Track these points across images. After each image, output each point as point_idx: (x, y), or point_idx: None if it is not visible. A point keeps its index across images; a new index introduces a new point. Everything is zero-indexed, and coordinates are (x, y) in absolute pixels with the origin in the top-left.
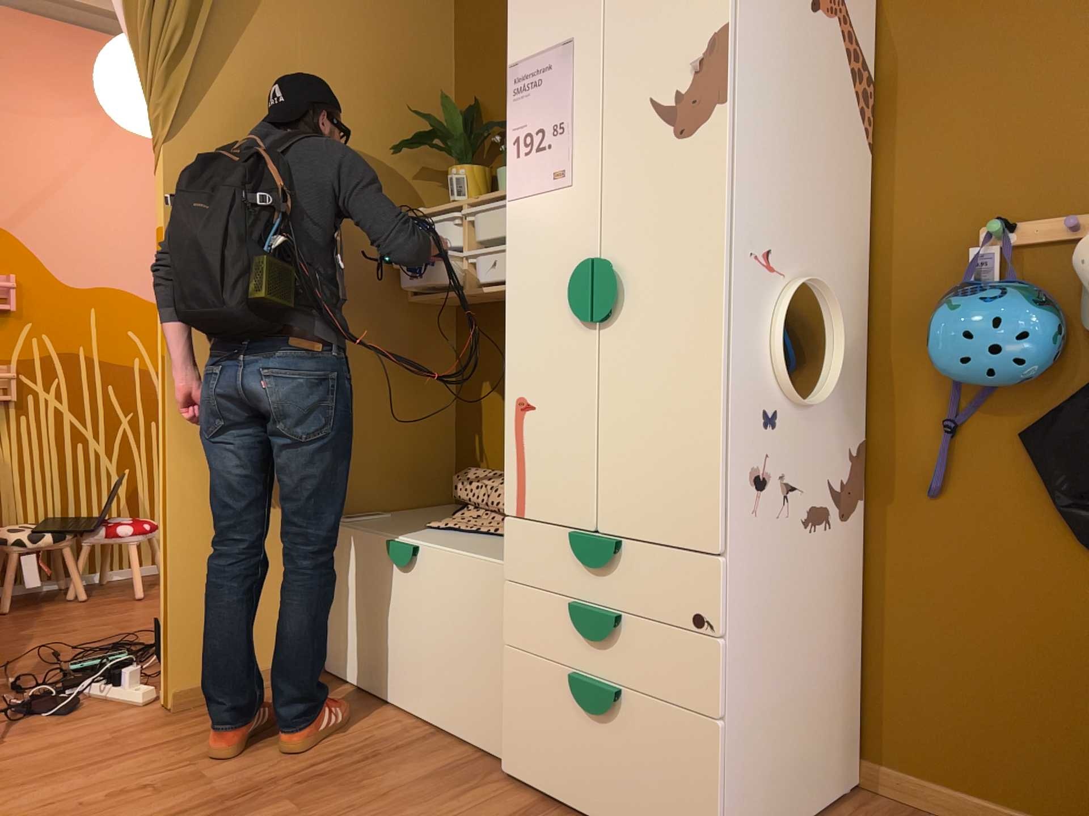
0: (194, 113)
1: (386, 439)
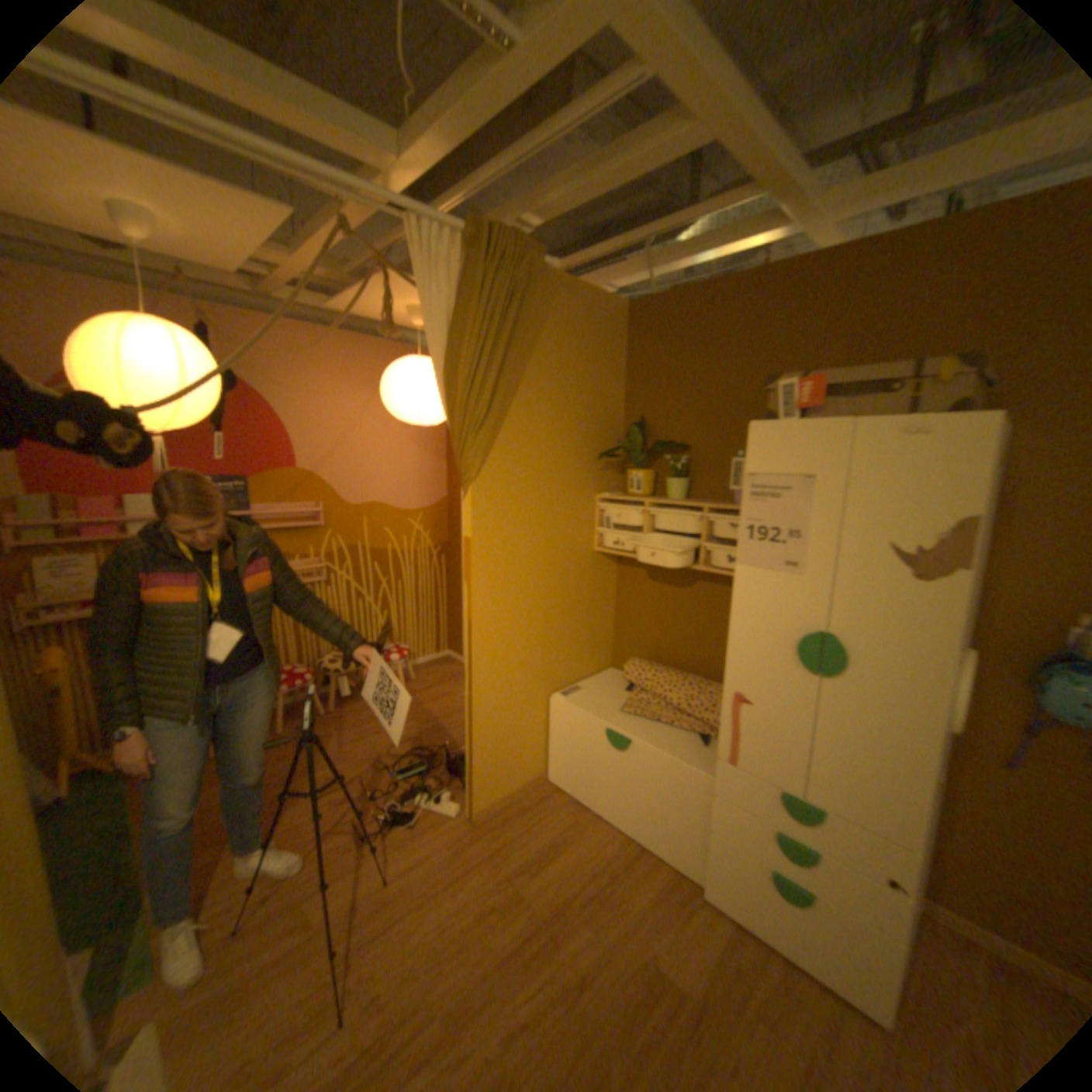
0: (487, 460)
1: (581, 639)
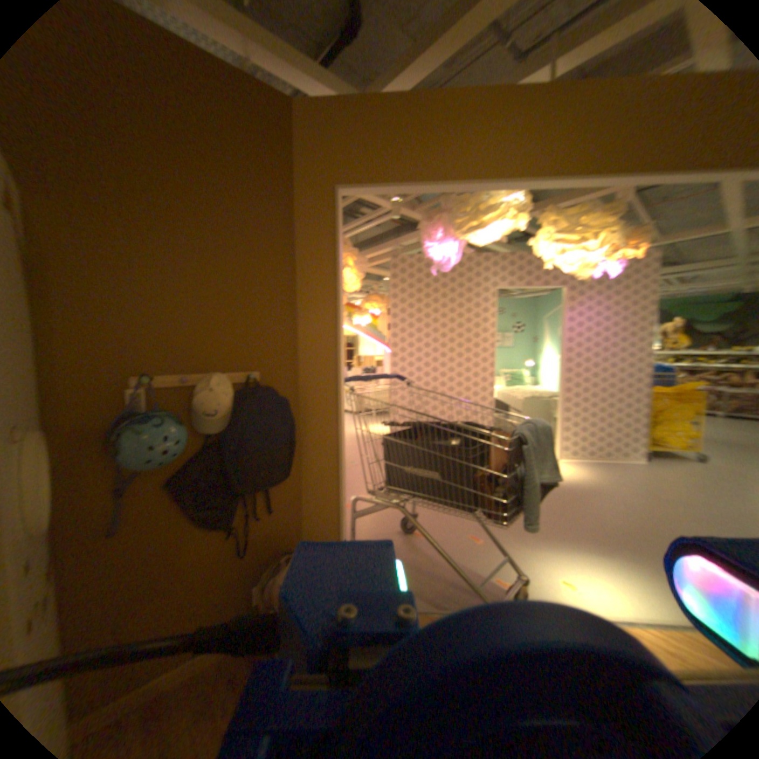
0: None
1: None
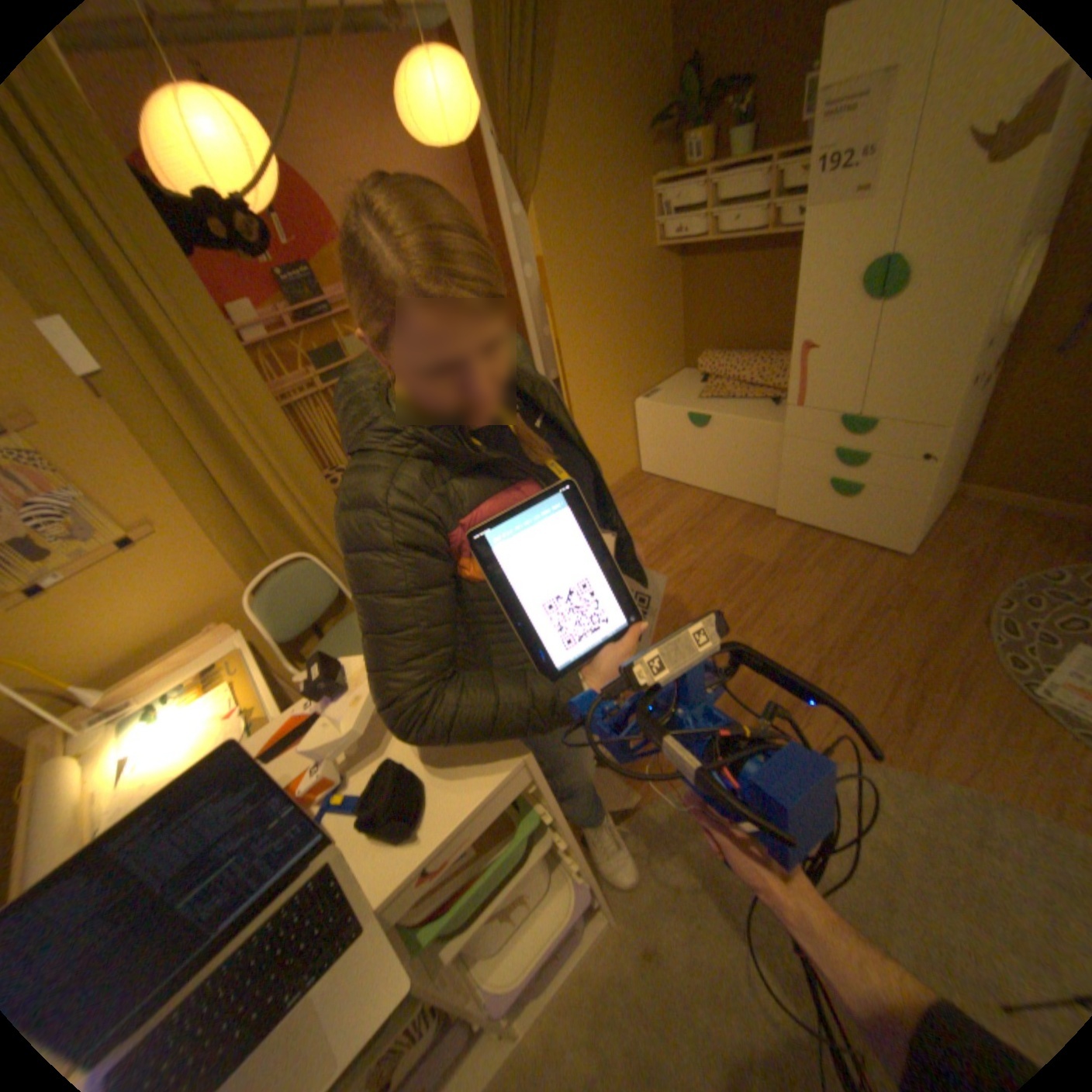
0: (538, 161)
1: (653, 343)
